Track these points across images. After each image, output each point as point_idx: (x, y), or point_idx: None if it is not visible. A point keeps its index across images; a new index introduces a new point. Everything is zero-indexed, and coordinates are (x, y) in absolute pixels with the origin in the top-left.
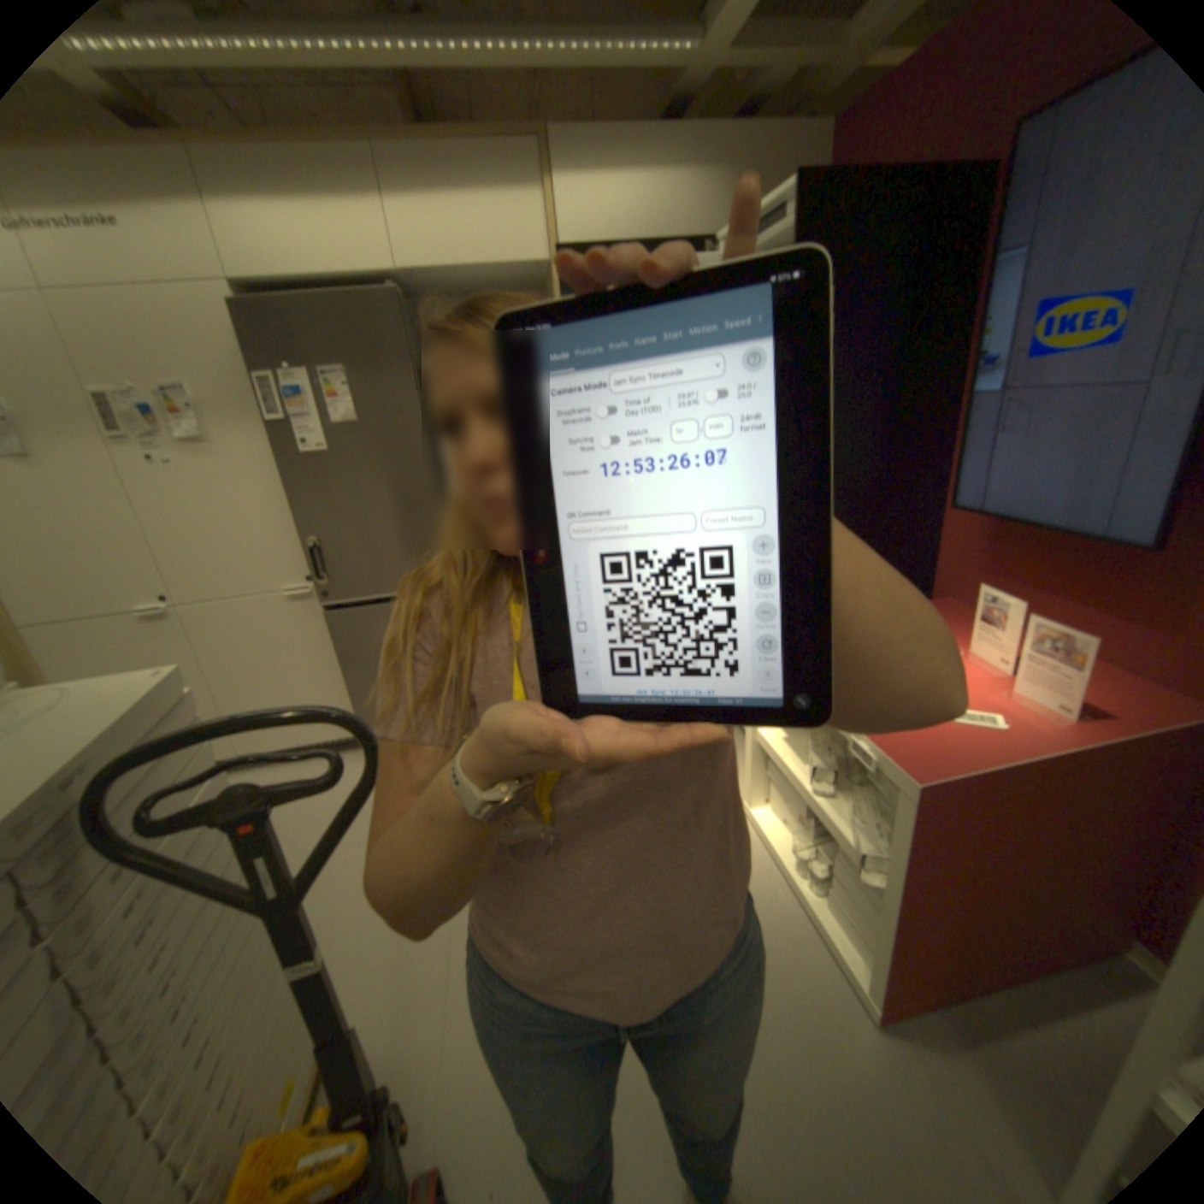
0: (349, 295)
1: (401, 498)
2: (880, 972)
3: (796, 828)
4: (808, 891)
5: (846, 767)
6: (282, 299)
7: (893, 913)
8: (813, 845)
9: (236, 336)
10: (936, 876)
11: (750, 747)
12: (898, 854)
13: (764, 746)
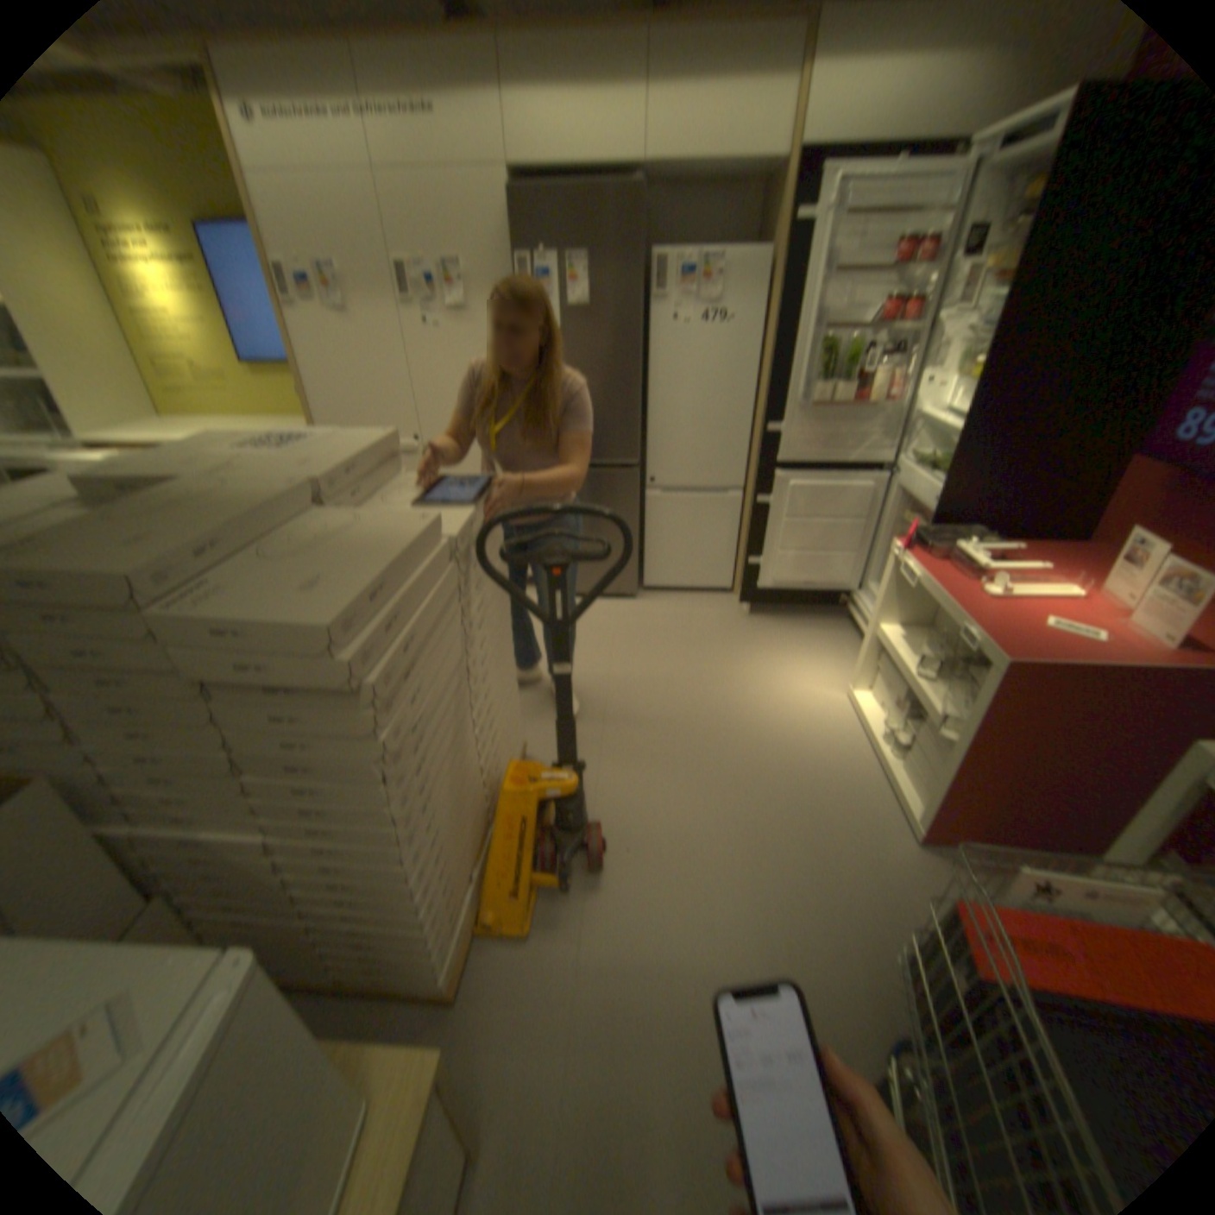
0: (605, 183)
1: (611, 376)
2: (935, 803)
3: (894, 706)
4: (889, 753)
5: (954, 665)
6: (551, 184)
7: (959, 763)
8: (905, 718)
9: (505, 215)
10: (1005, 745)
11: (870, 638)
12: (977, 721)
13: (883, 638)
